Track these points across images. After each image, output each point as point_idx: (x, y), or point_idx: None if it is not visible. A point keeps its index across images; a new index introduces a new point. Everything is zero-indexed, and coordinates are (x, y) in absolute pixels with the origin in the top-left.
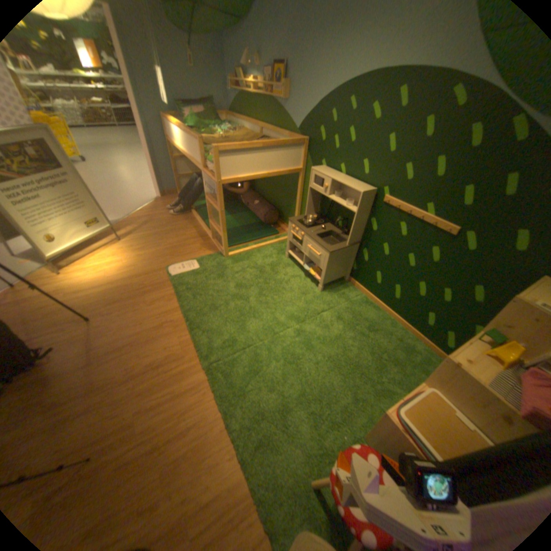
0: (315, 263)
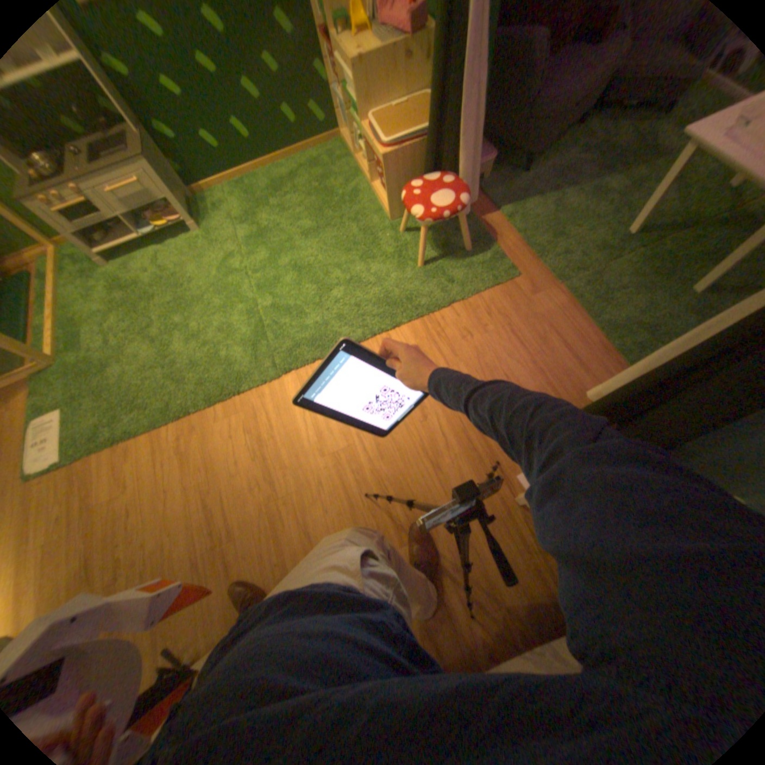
0: (145, 202)
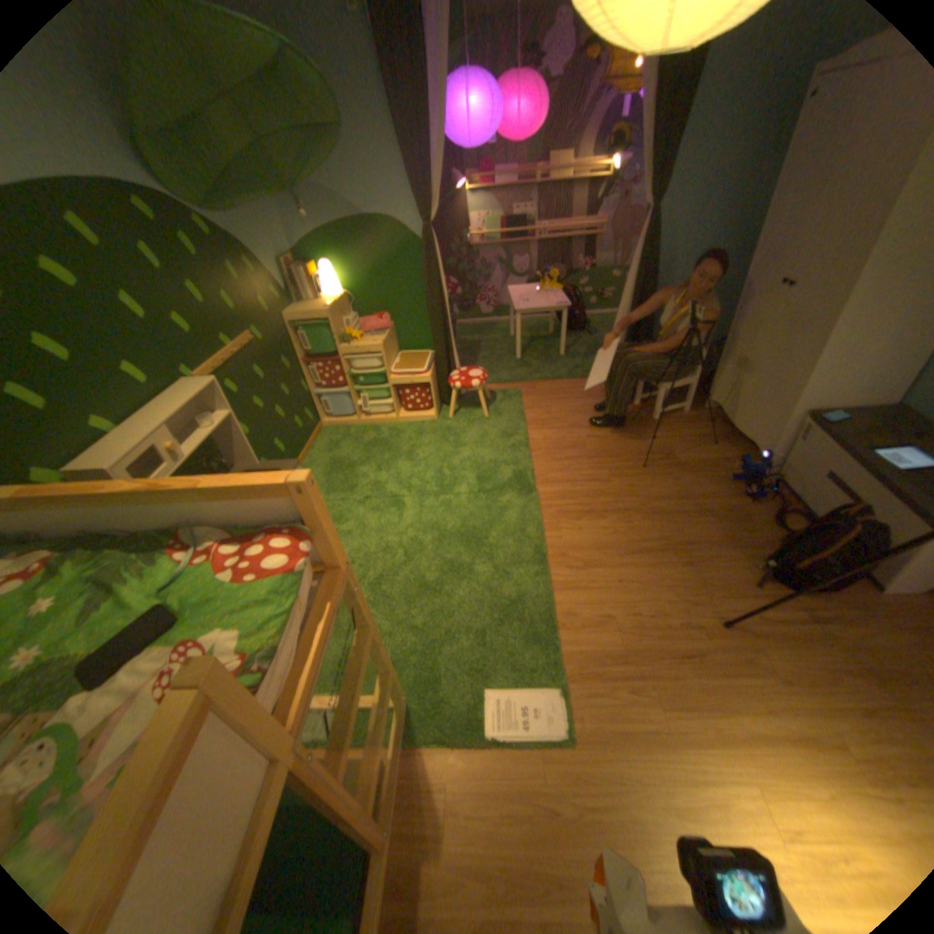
0: None
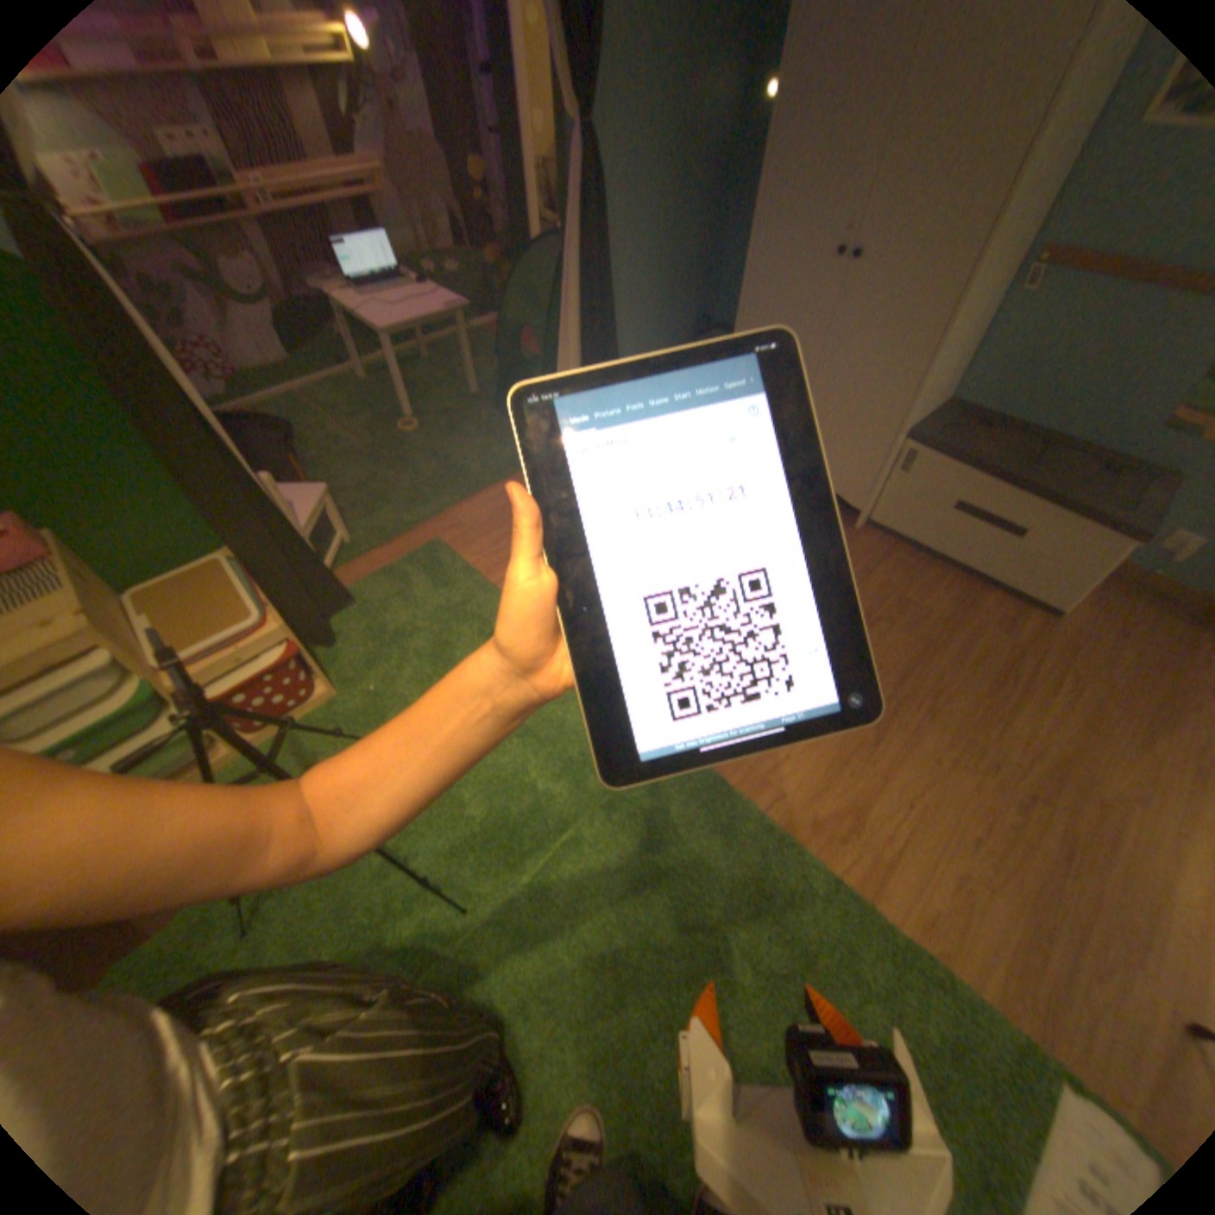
0: None
